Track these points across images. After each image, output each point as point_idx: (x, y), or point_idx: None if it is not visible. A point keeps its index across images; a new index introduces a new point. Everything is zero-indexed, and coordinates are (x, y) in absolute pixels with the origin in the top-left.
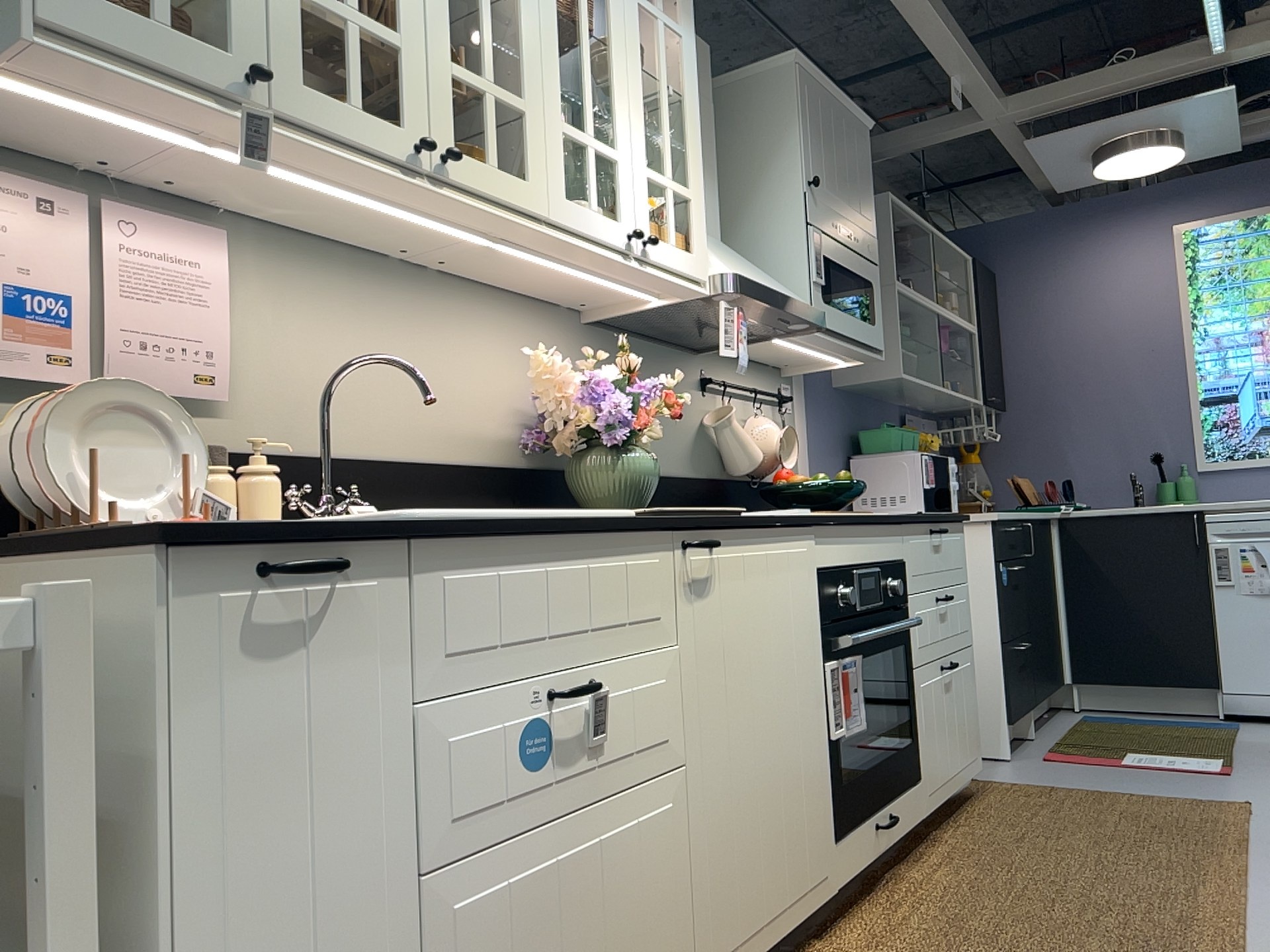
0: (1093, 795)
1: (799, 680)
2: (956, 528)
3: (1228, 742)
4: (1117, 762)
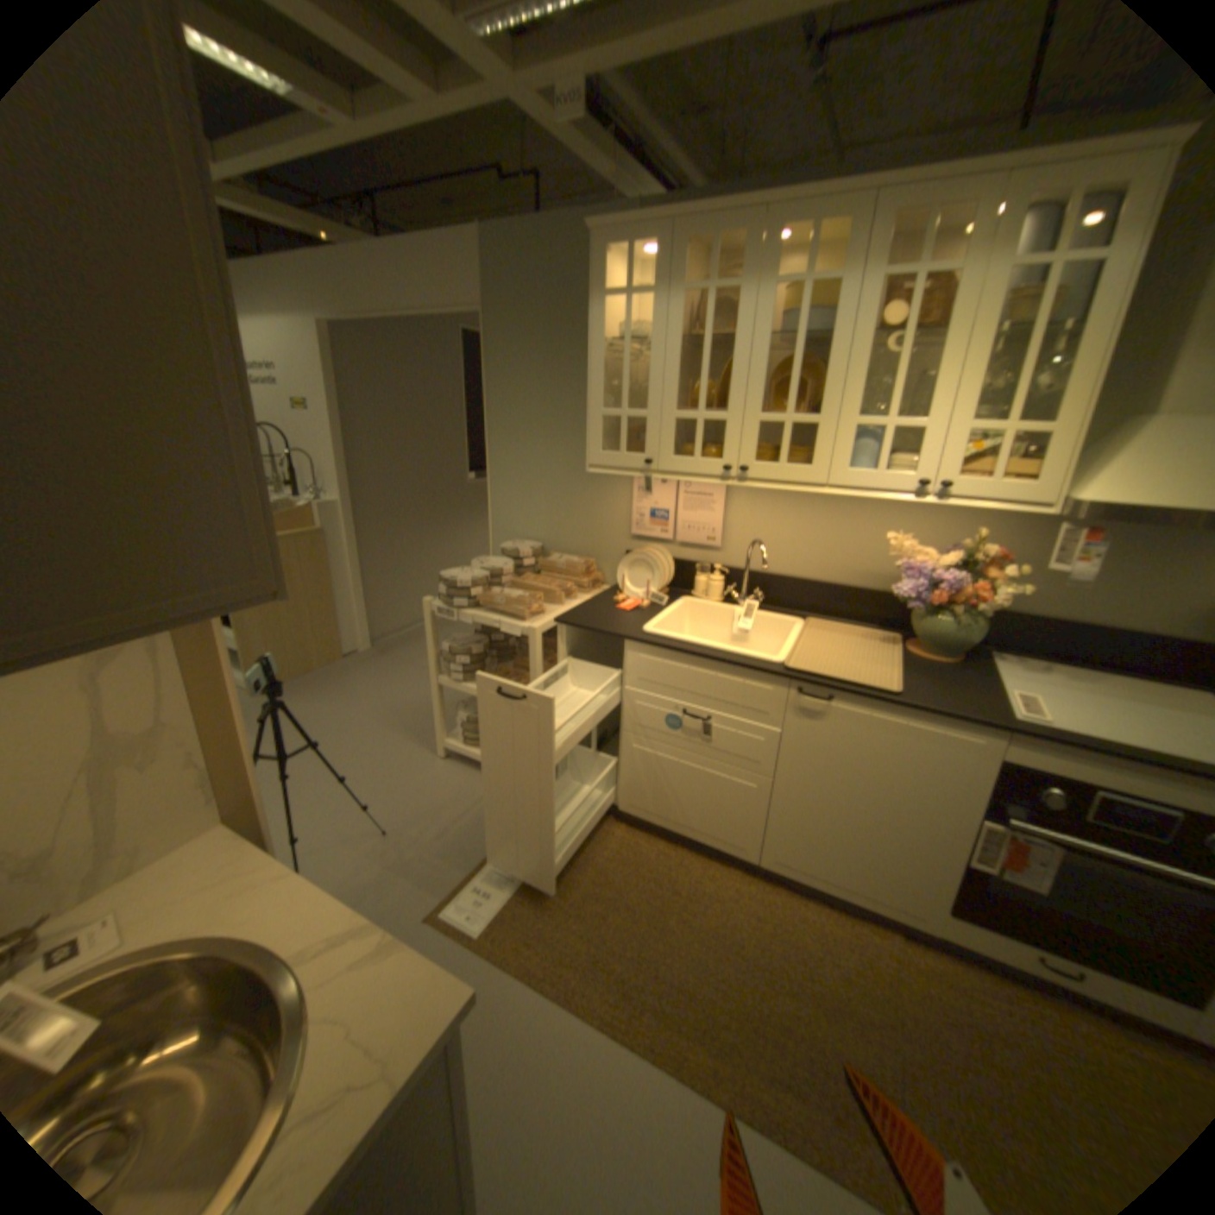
0: None
1: (928, 809)
2: None
3: None
4: None
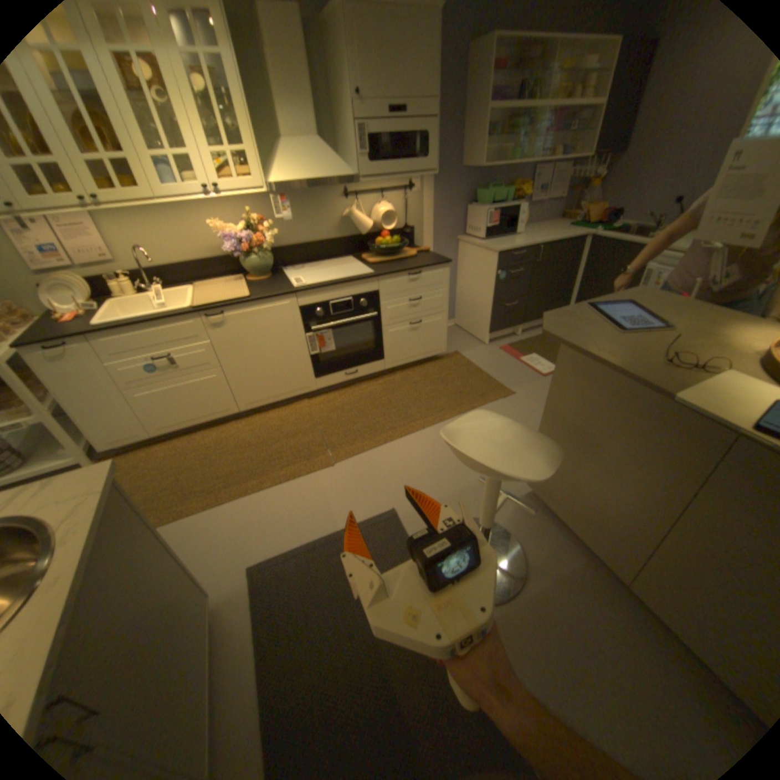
0: (474, 372)
1: (286, 341)
2: (437, 268)
3: None
4: (519, 358)
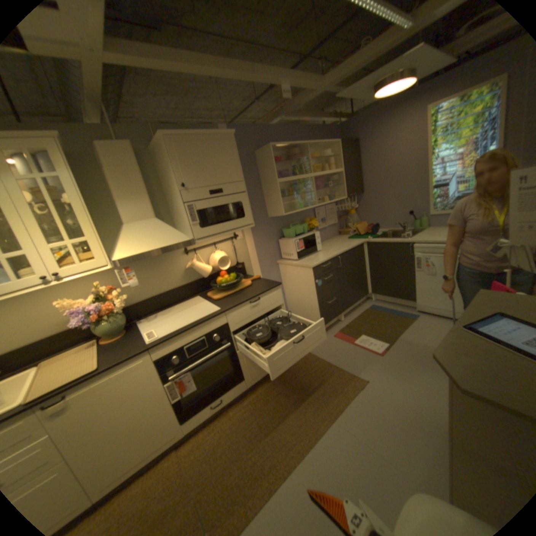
0: (324, 367)
1: (143, 400)
2: (271, 291)
3: (403, 331)
4: (353, 342)
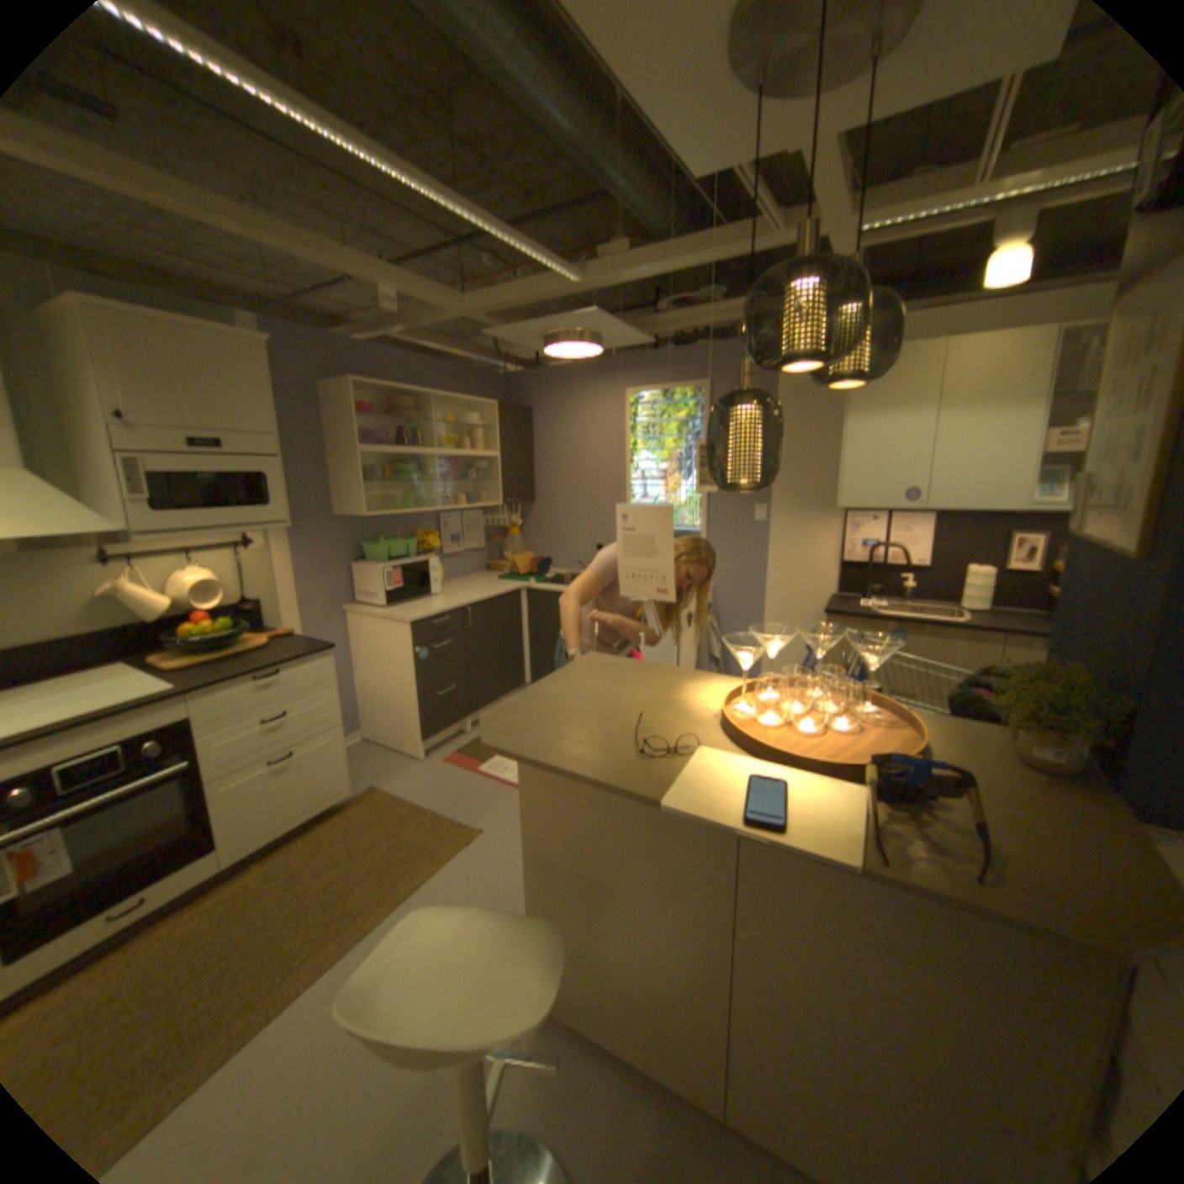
0: (407, 815)
1: None
2: (311, 660)
3: None
4: (475, 769)
